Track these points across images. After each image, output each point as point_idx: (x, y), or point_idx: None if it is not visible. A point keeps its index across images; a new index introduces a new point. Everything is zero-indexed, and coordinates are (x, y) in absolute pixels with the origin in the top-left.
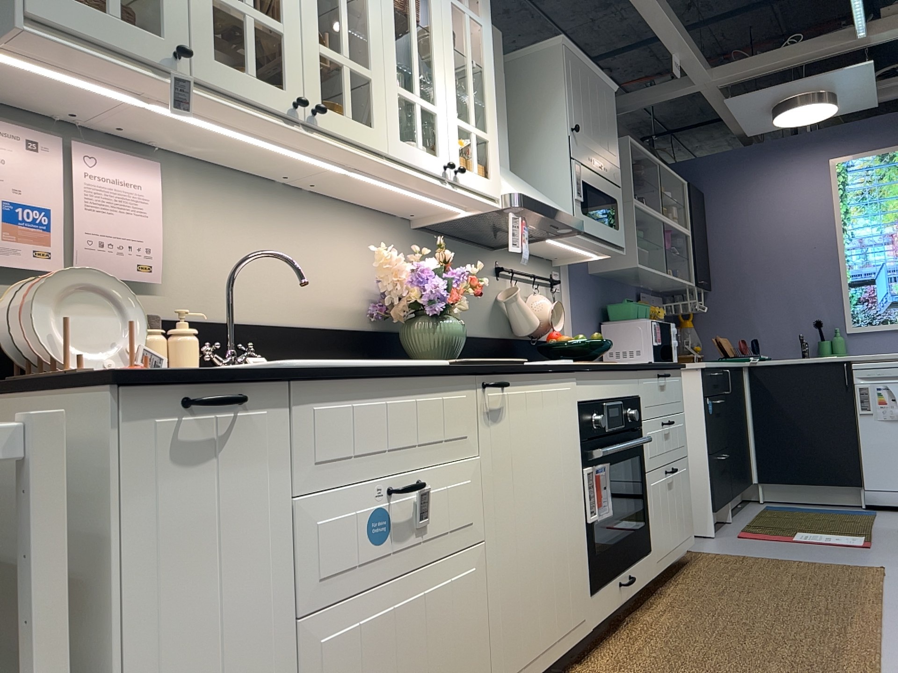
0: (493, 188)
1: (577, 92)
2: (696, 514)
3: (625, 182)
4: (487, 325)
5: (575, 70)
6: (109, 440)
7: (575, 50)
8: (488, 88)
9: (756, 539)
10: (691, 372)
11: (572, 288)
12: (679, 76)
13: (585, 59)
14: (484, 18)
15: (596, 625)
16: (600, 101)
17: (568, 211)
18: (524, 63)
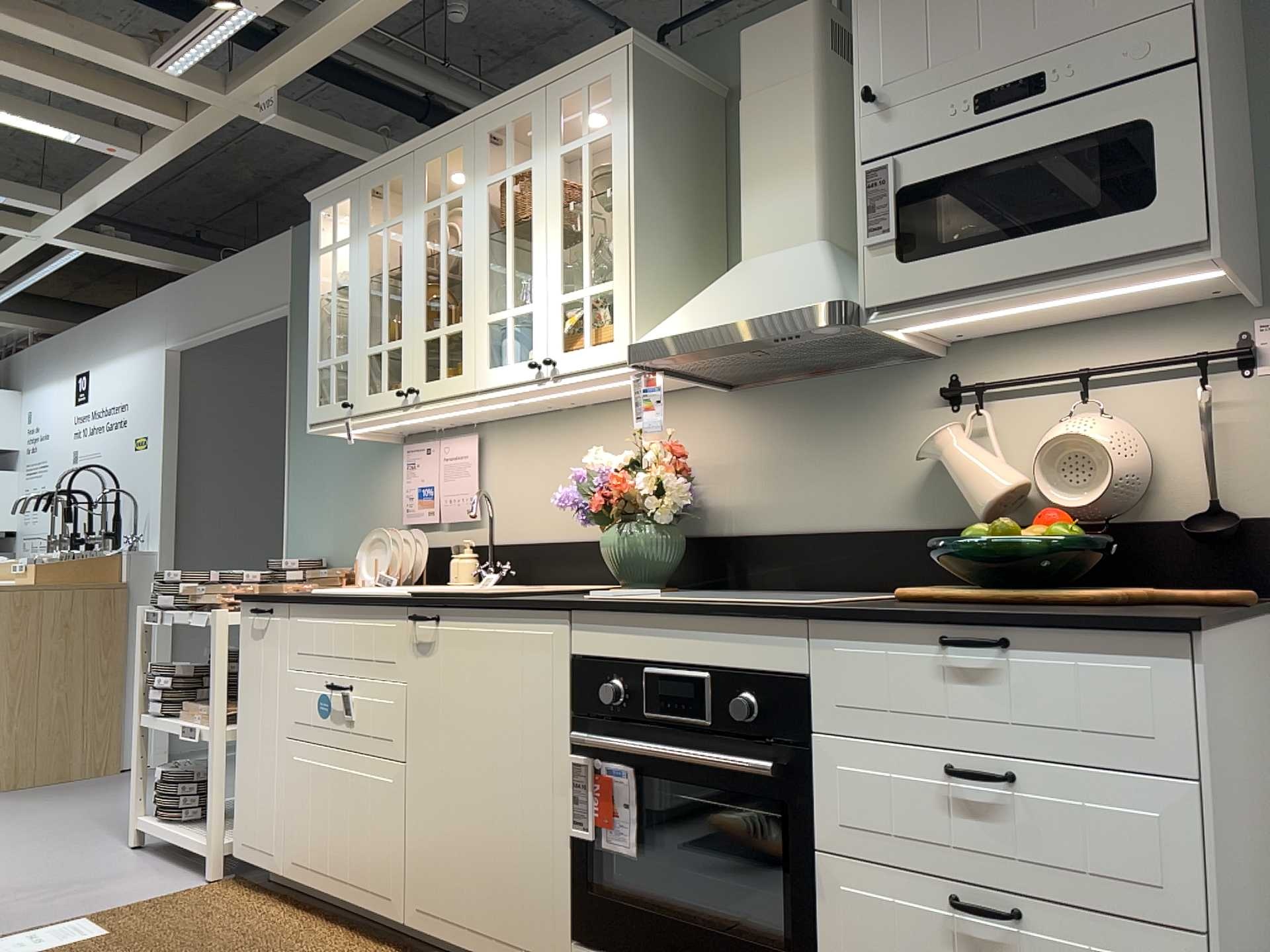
0: (612, 351)
1: None
2: None
3: None
4: (904, 507)
5: None
6: (241, 623)
7: None
8: (614, 214)
9: None
10: None
11: None
12: None
13: None
14: (613, 120)
15: None
16: None
17: (807, 297)
18: None
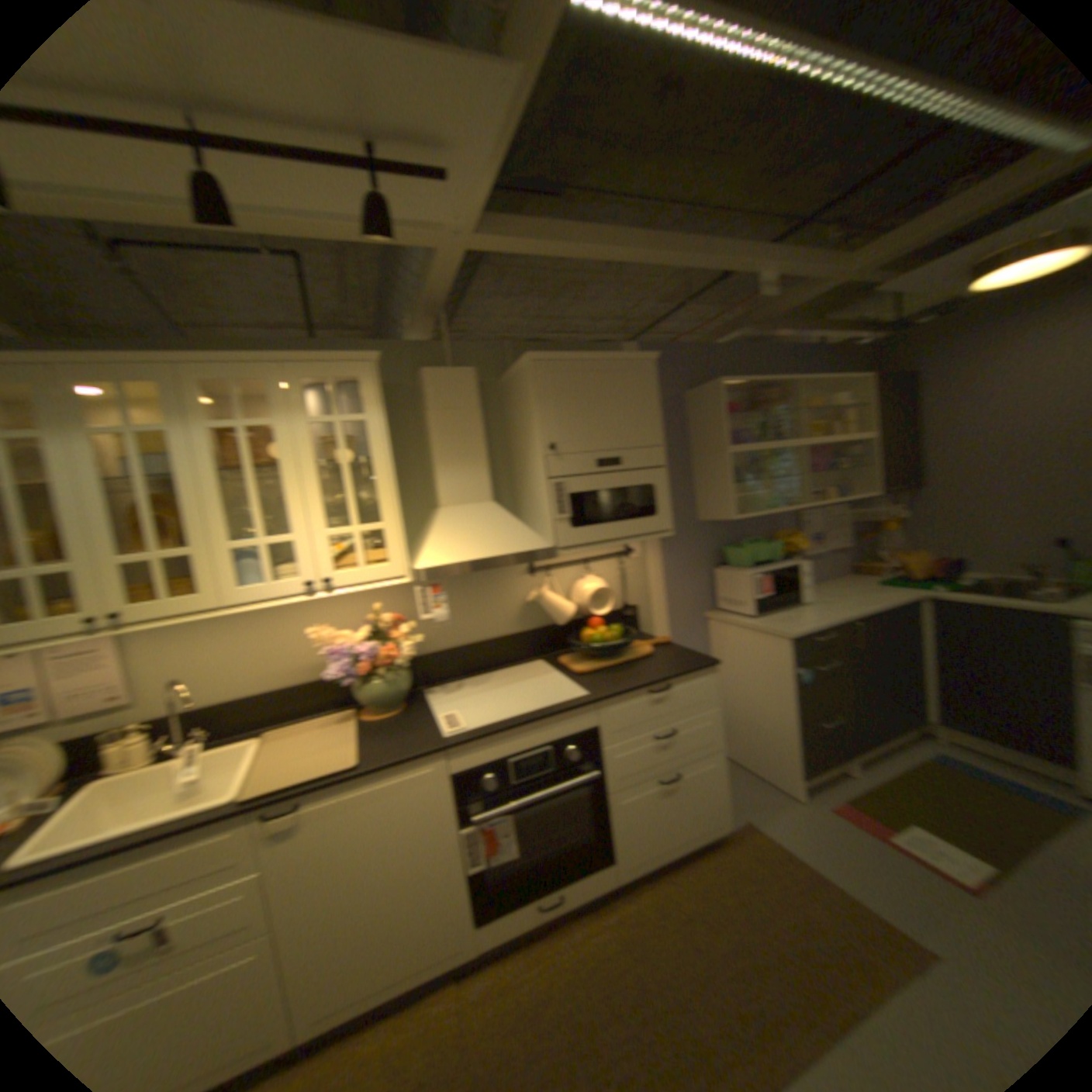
0: (396, 571)
1: (563, 401)
2: (791, 778)
3: (723, 429)
4: (518, 623)
5: (560, 377)
6: None
7: (558, 356)
8: (384, 478)
9: (849, 828)
10: (785, 640)
11: (663, 546)
12: (777, 293)
13: (580, 355)
14: (373, 410)
15: (491, 950)
16: (618, 387)
17: (535, 543)
18: (520, 378)
